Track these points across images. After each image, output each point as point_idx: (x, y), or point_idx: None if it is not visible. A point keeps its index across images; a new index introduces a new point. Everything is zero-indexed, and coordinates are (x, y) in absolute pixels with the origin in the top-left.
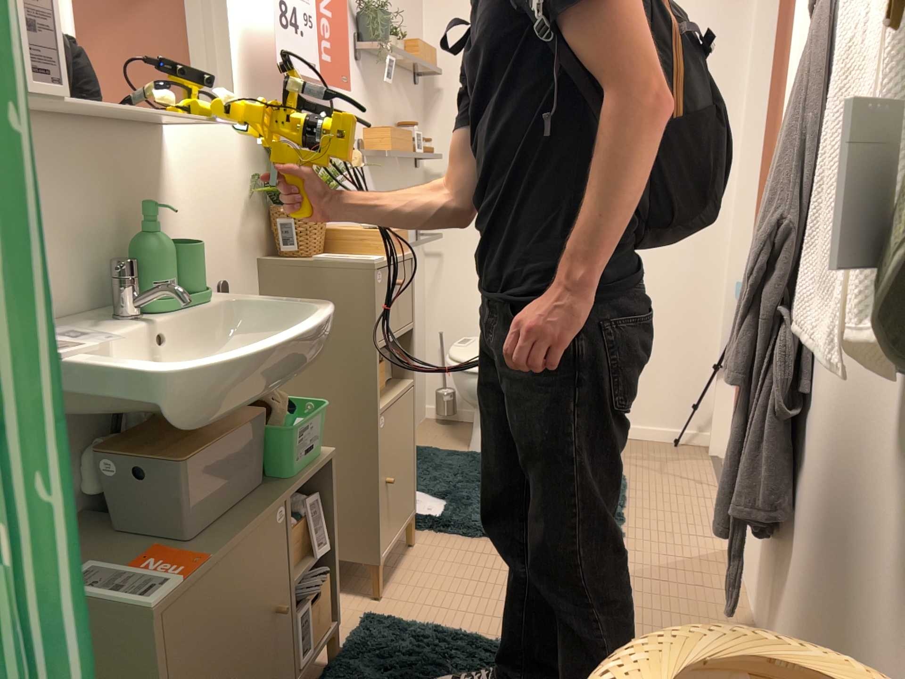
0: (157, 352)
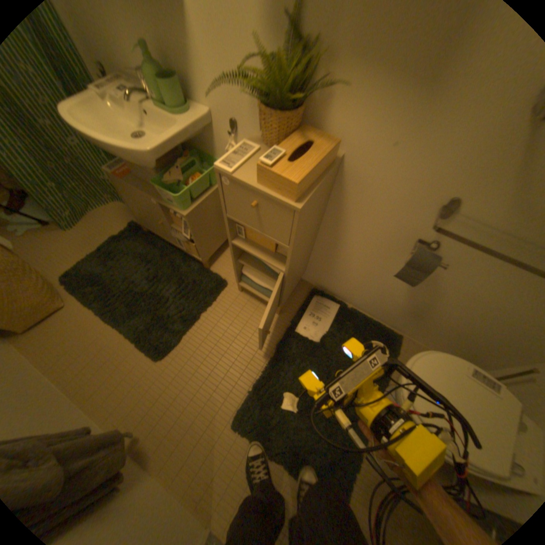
0: (143, 117)
